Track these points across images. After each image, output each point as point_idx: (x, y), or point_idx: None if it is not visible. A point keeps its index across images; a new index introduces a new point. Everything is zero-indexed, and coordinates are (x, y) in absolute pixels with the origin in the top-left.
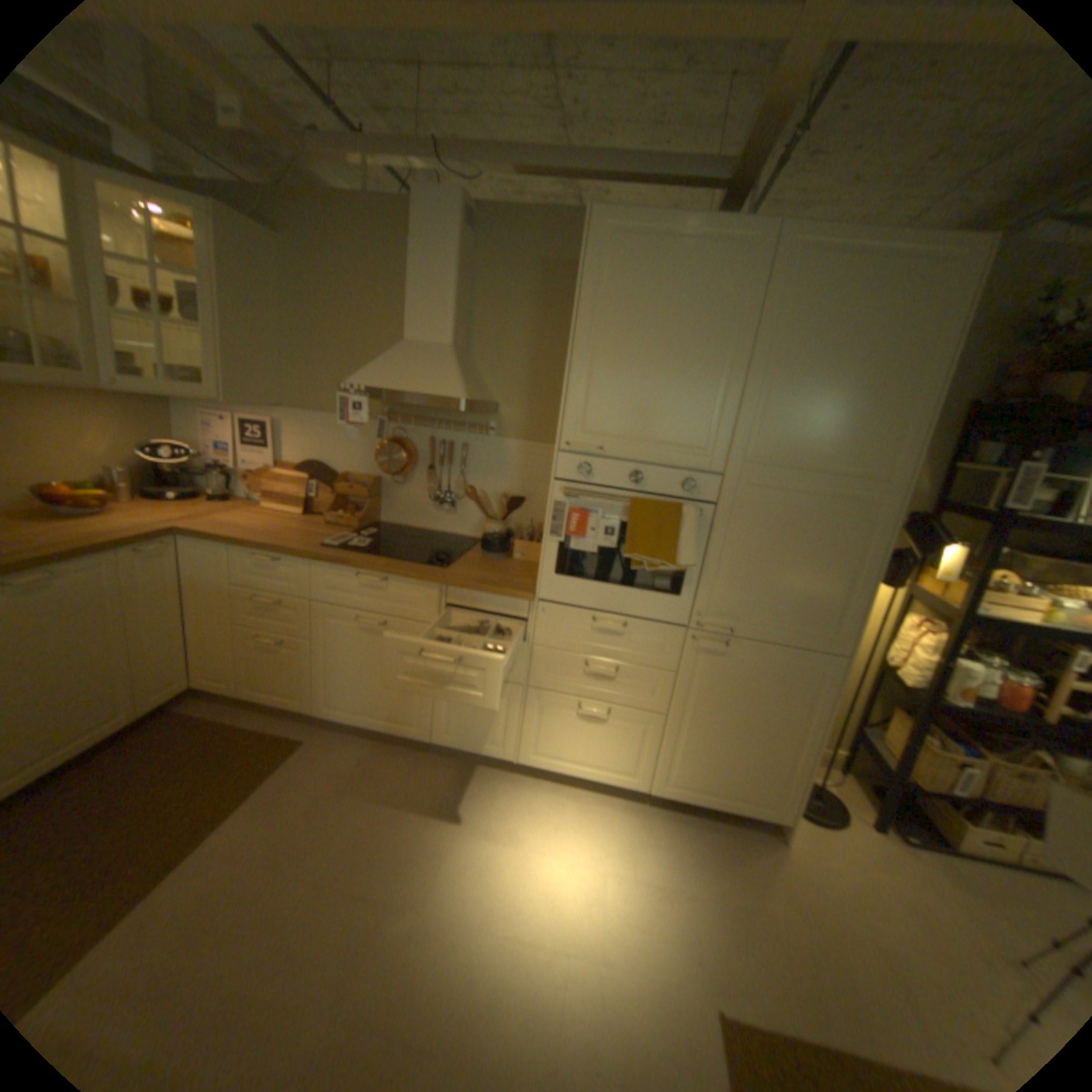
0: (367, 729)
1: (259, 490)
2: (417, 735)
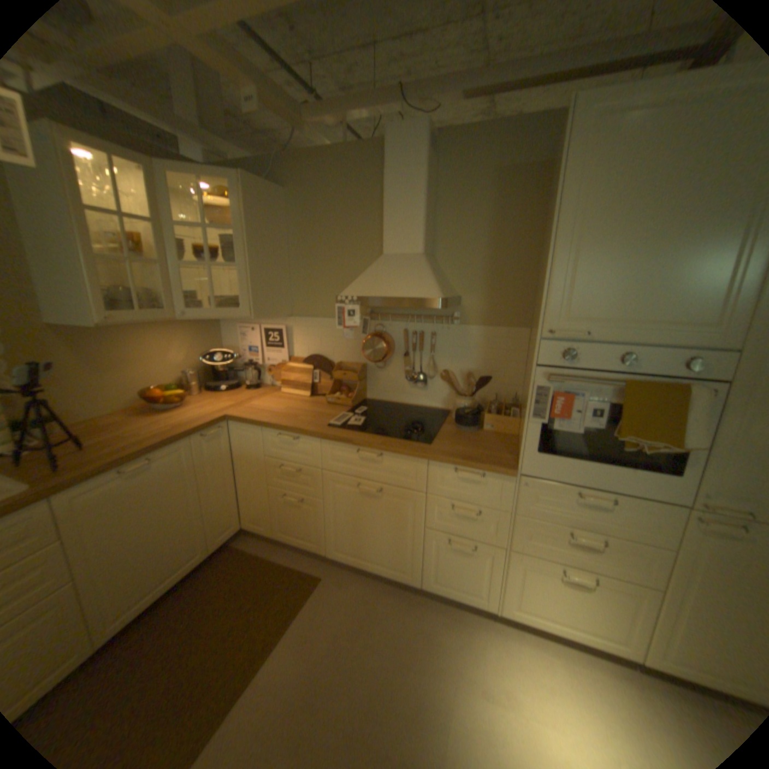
0: (369, 573)
1: (280, 379)
2: (411, 583)
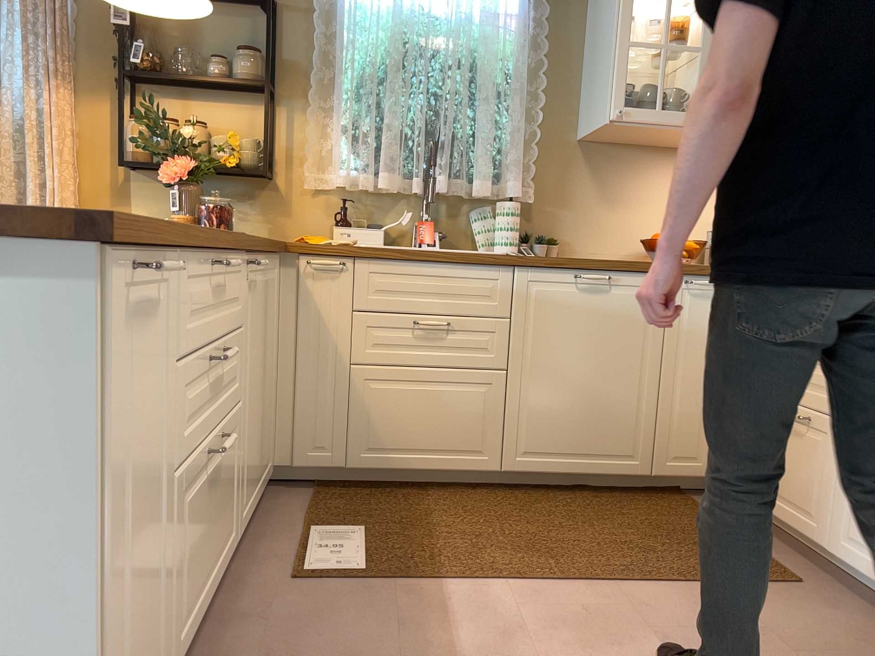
0: None
1: None
2: None
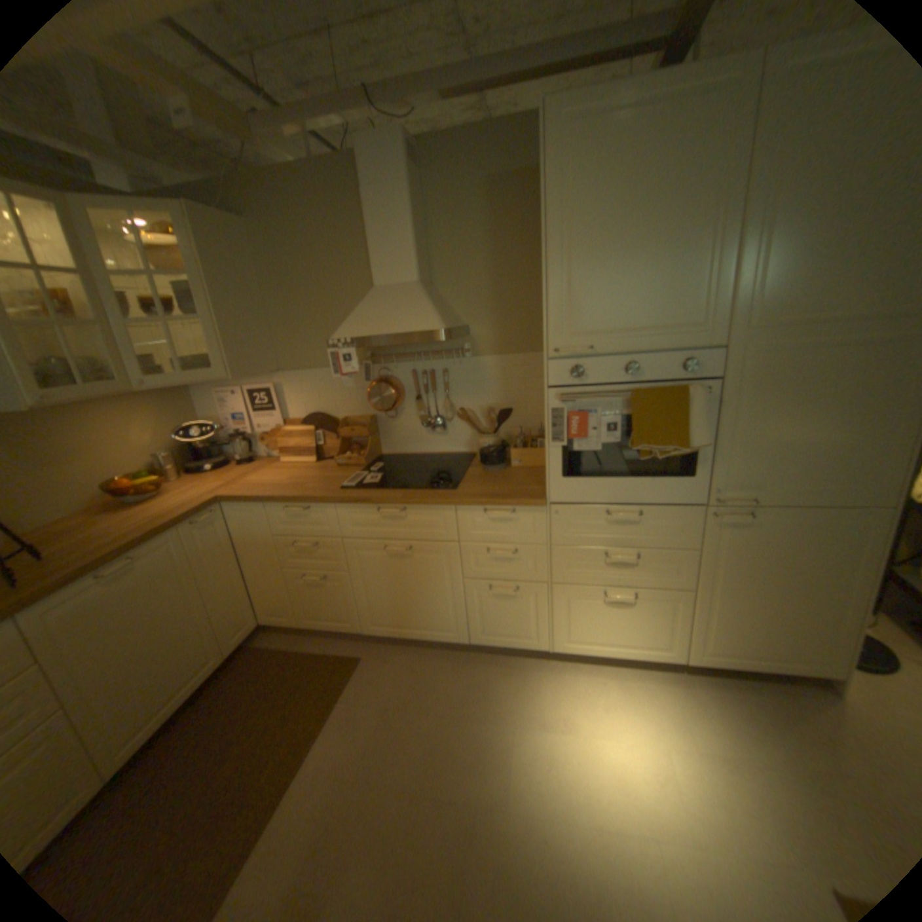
0: (413, 639)
1: (277, 447)
2: (458, 639)
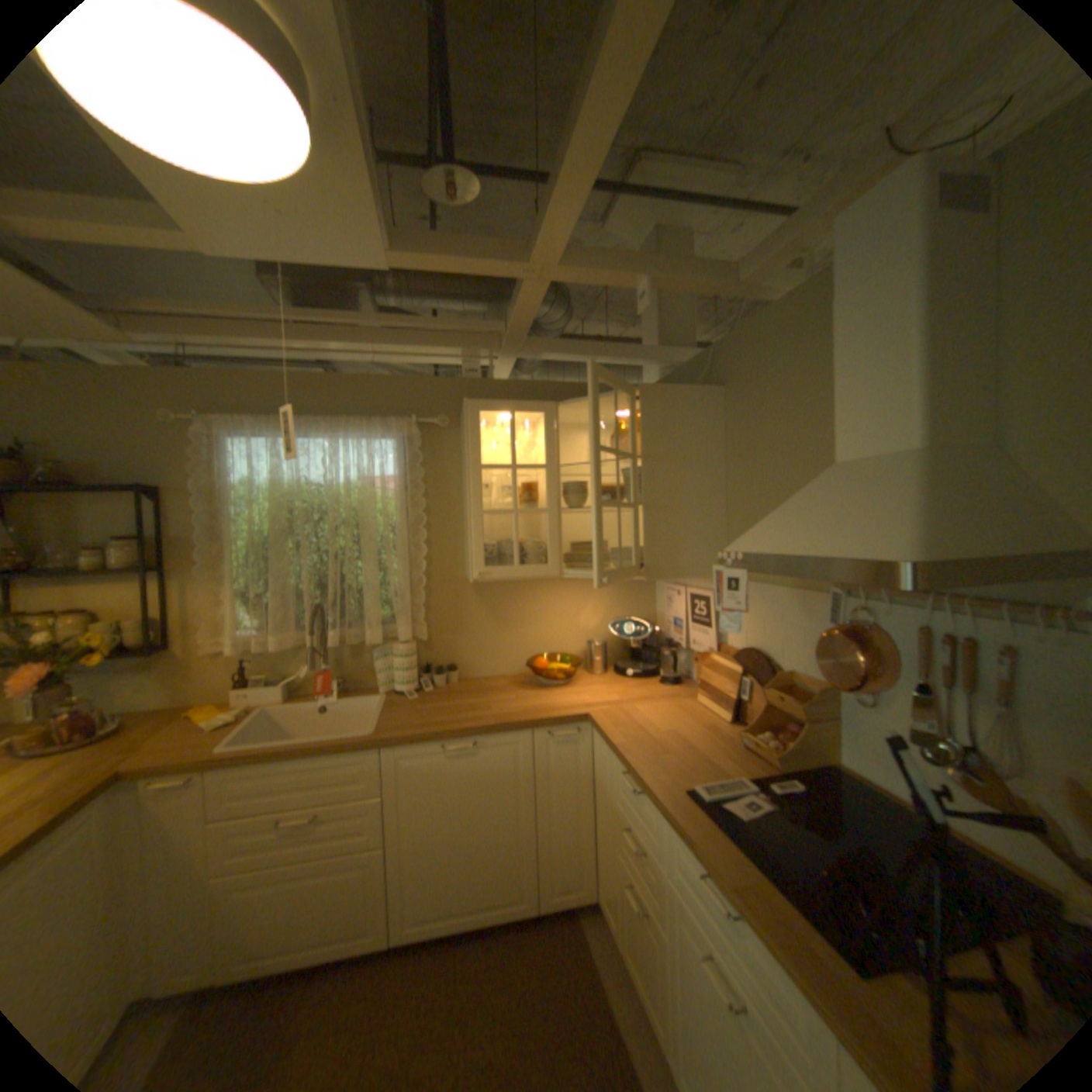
0: None
1: (701, 679)
2: None
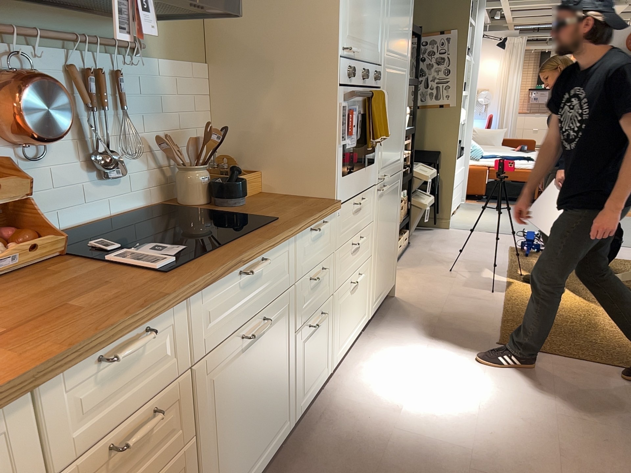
0: None
1: None
2: (288, 427)
